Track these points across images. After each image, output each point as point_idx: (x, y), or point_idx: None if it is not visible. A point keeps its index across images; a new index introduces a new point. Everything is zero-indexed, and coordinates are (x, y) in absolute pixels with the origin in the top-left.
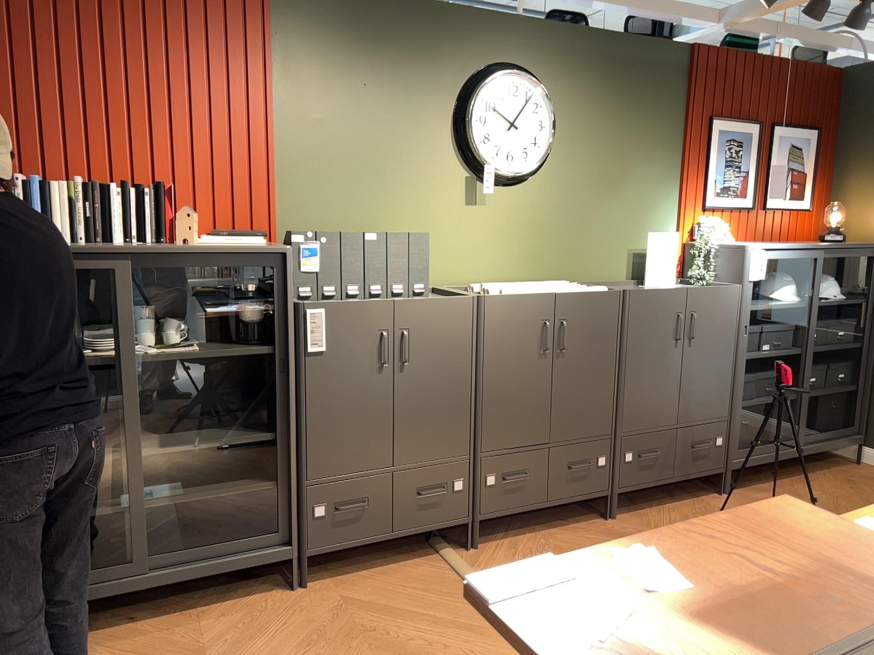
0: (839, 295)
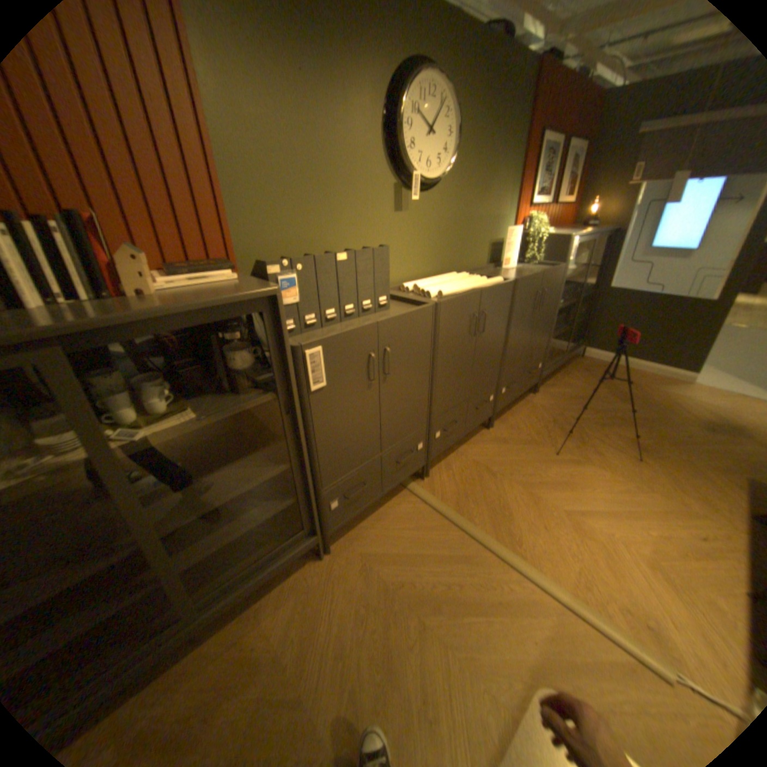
0: (591, 261)
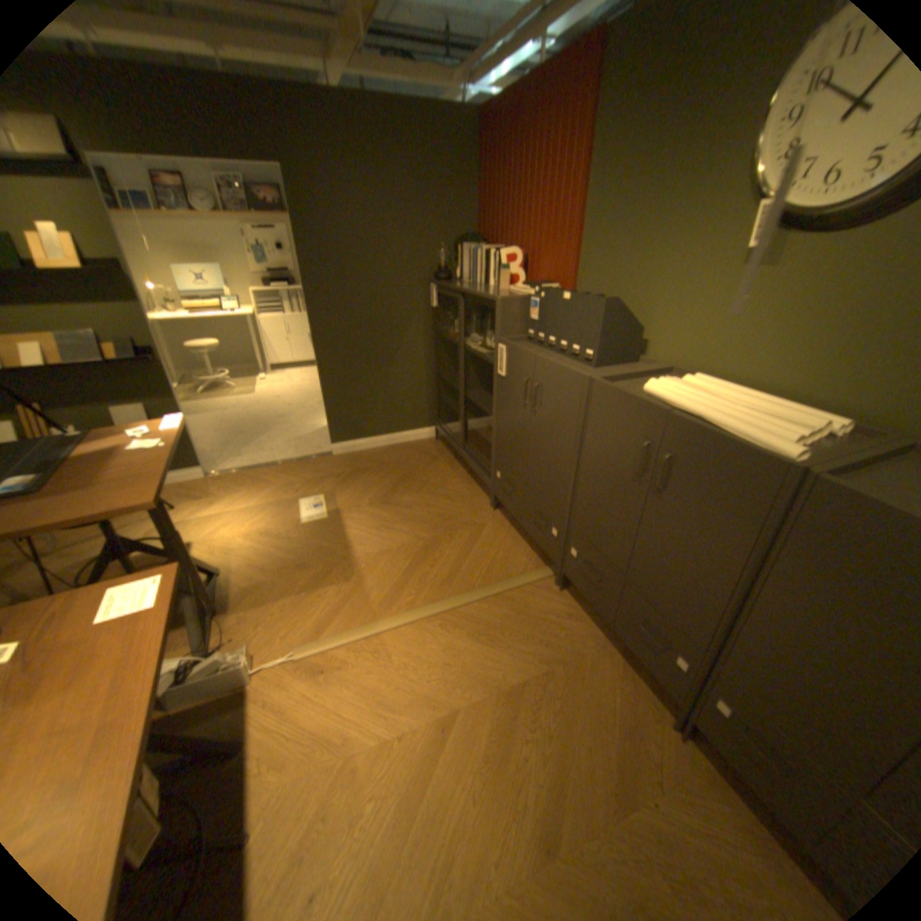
0: None
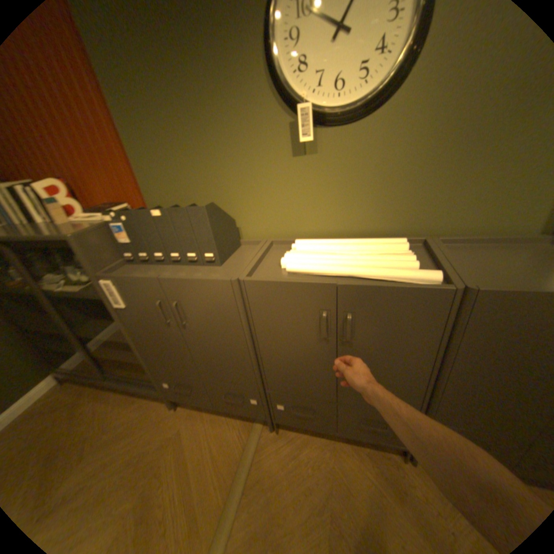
0: None
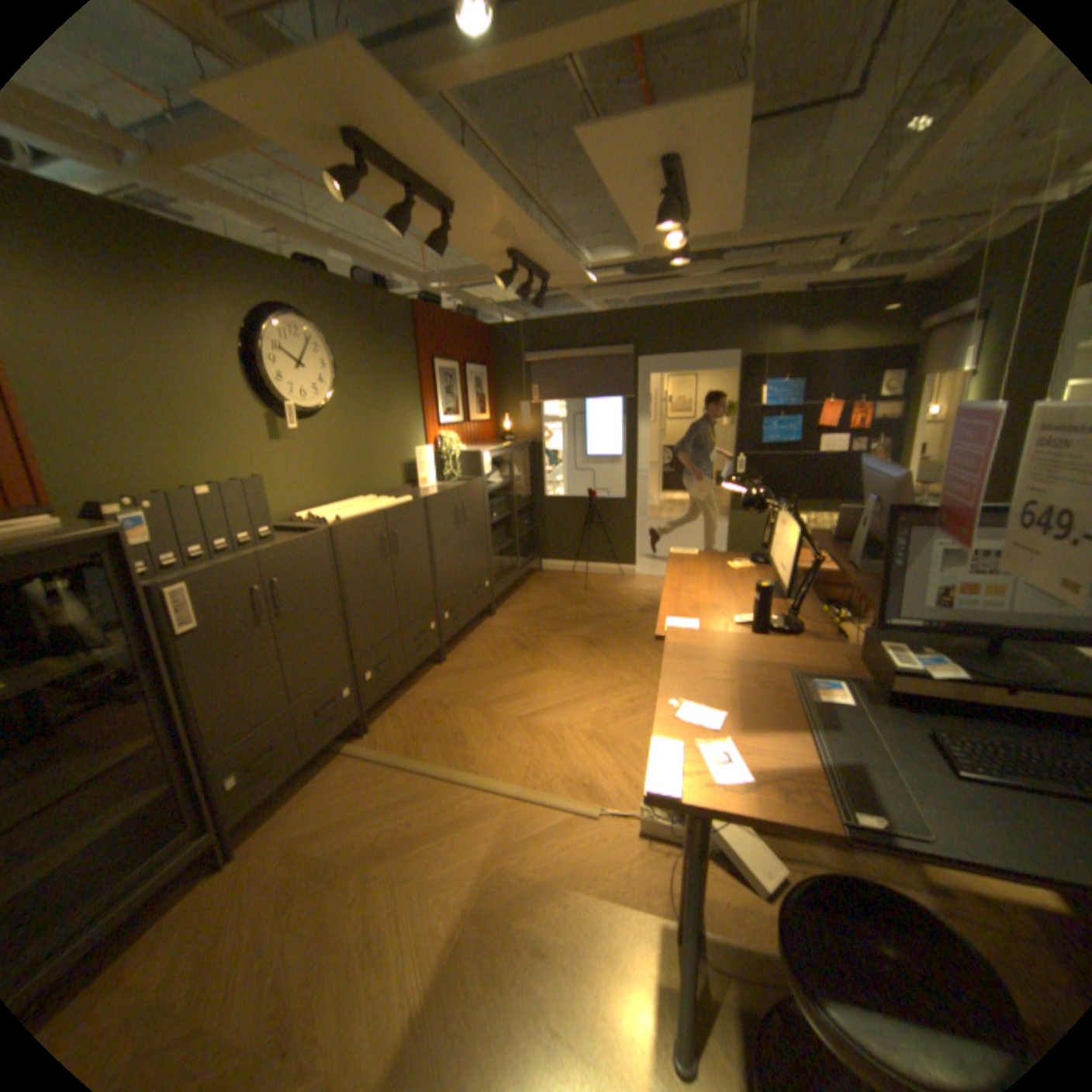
0: (519, 474)
